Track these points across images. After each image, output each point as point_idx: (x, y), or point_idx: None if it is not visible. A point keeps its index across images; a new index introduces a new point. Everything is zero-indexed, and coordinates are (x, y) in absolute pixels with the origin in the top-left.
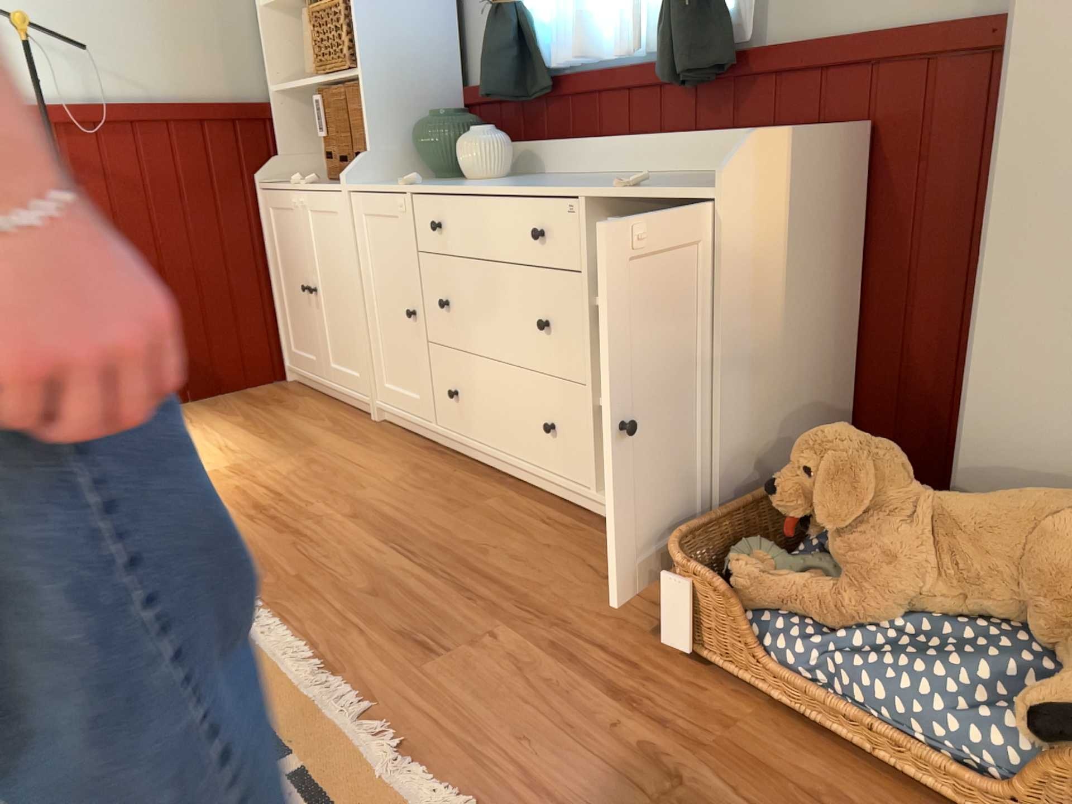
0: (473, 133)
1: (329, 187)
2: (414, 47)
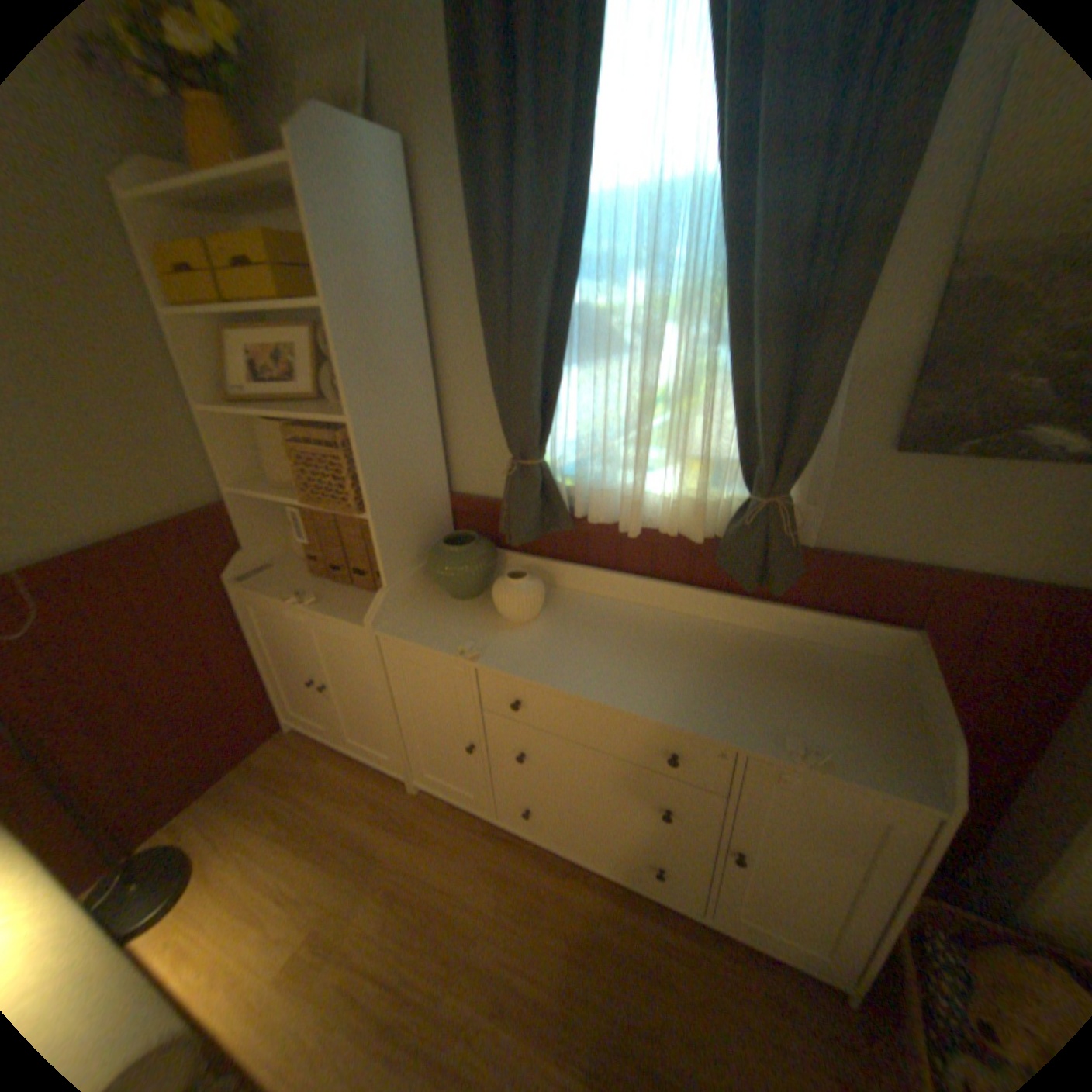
0: (517, 586)
1: (340, 615)
2: (413, 474)
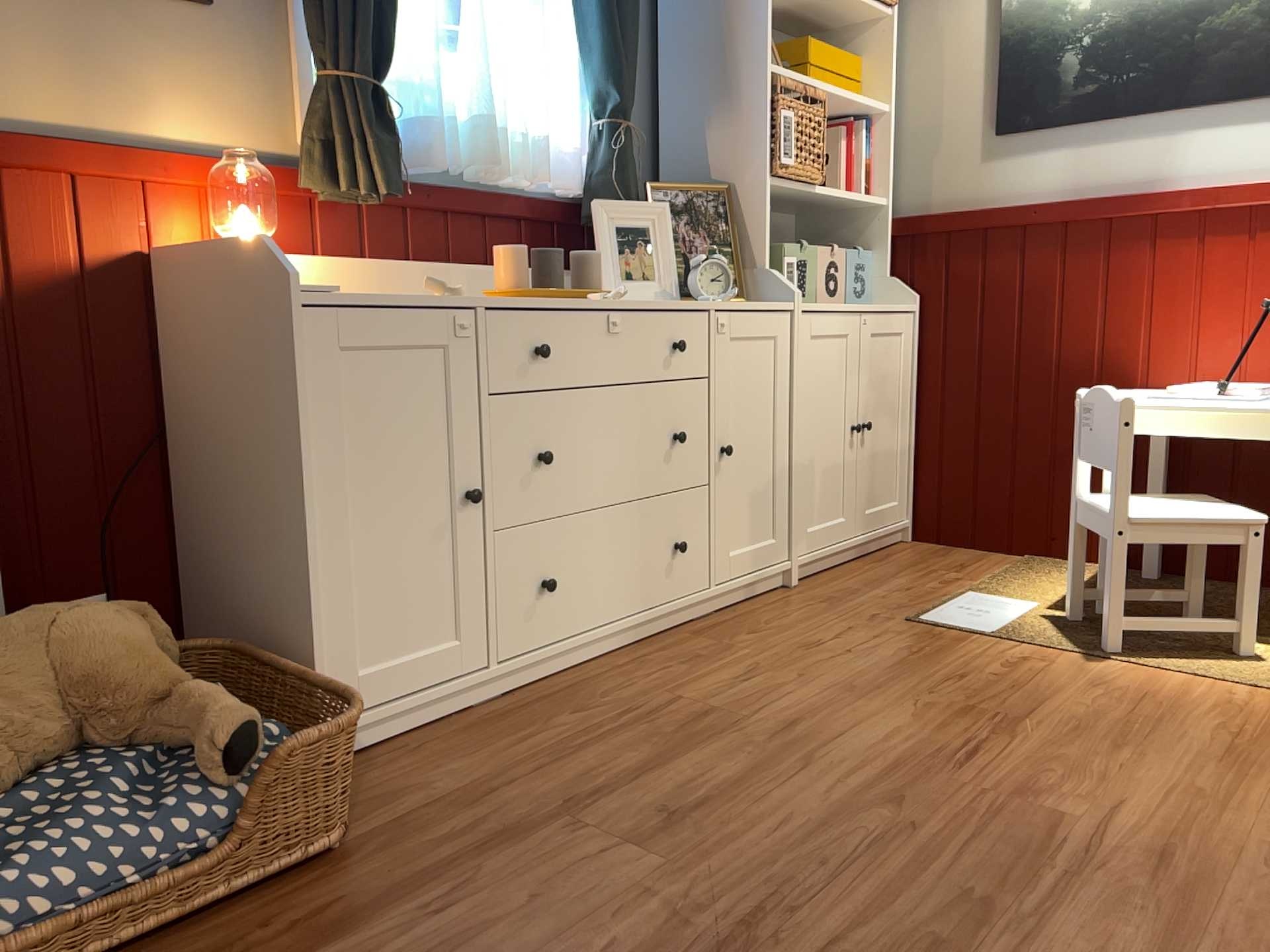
0: None
1: None
2: None
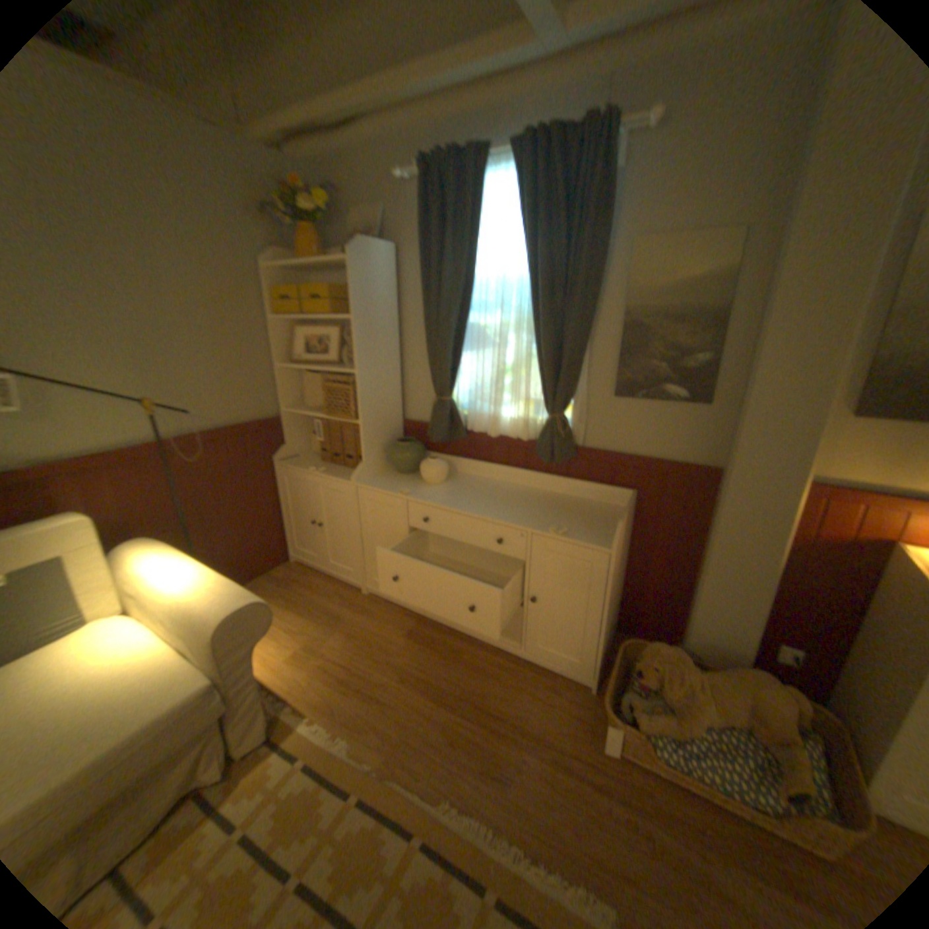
0: (432, 463)
1: (337, 477)
2: (383, 404)
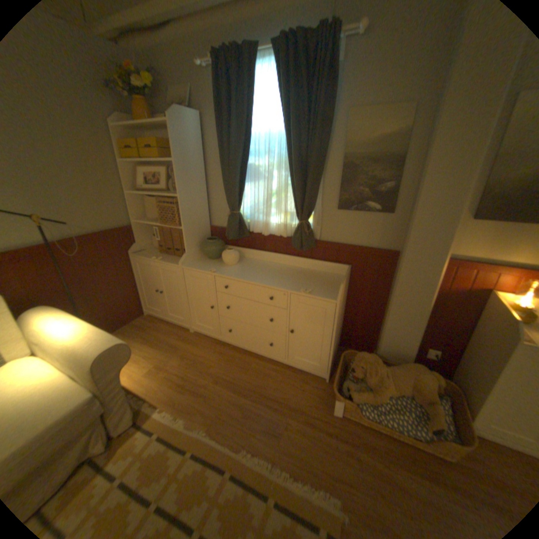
0: (229, 252)
1: (170, 262)
2: (197, 216)
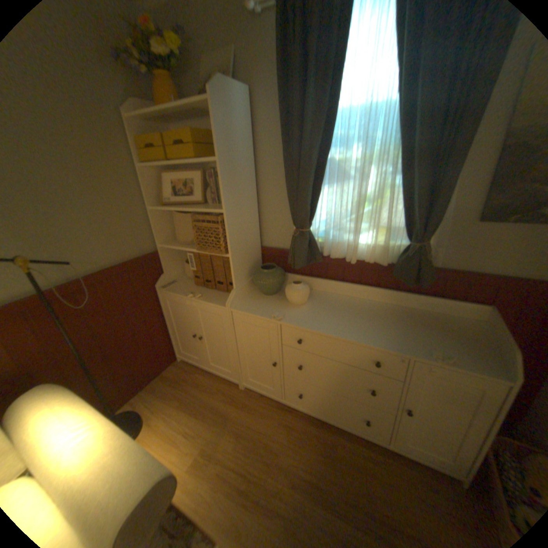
0: (298, 287)
1: (213, 302)
2: (248, 237)
